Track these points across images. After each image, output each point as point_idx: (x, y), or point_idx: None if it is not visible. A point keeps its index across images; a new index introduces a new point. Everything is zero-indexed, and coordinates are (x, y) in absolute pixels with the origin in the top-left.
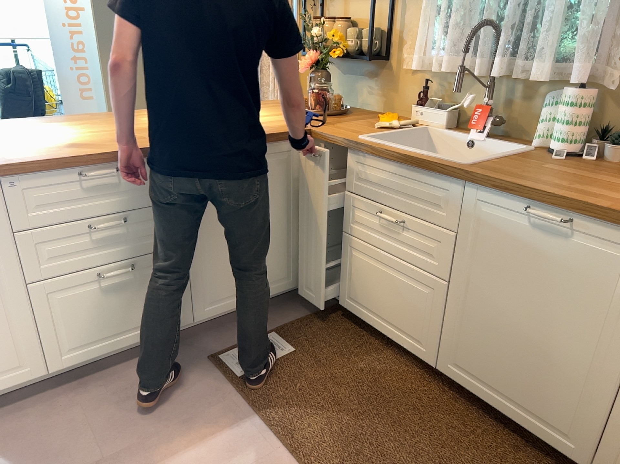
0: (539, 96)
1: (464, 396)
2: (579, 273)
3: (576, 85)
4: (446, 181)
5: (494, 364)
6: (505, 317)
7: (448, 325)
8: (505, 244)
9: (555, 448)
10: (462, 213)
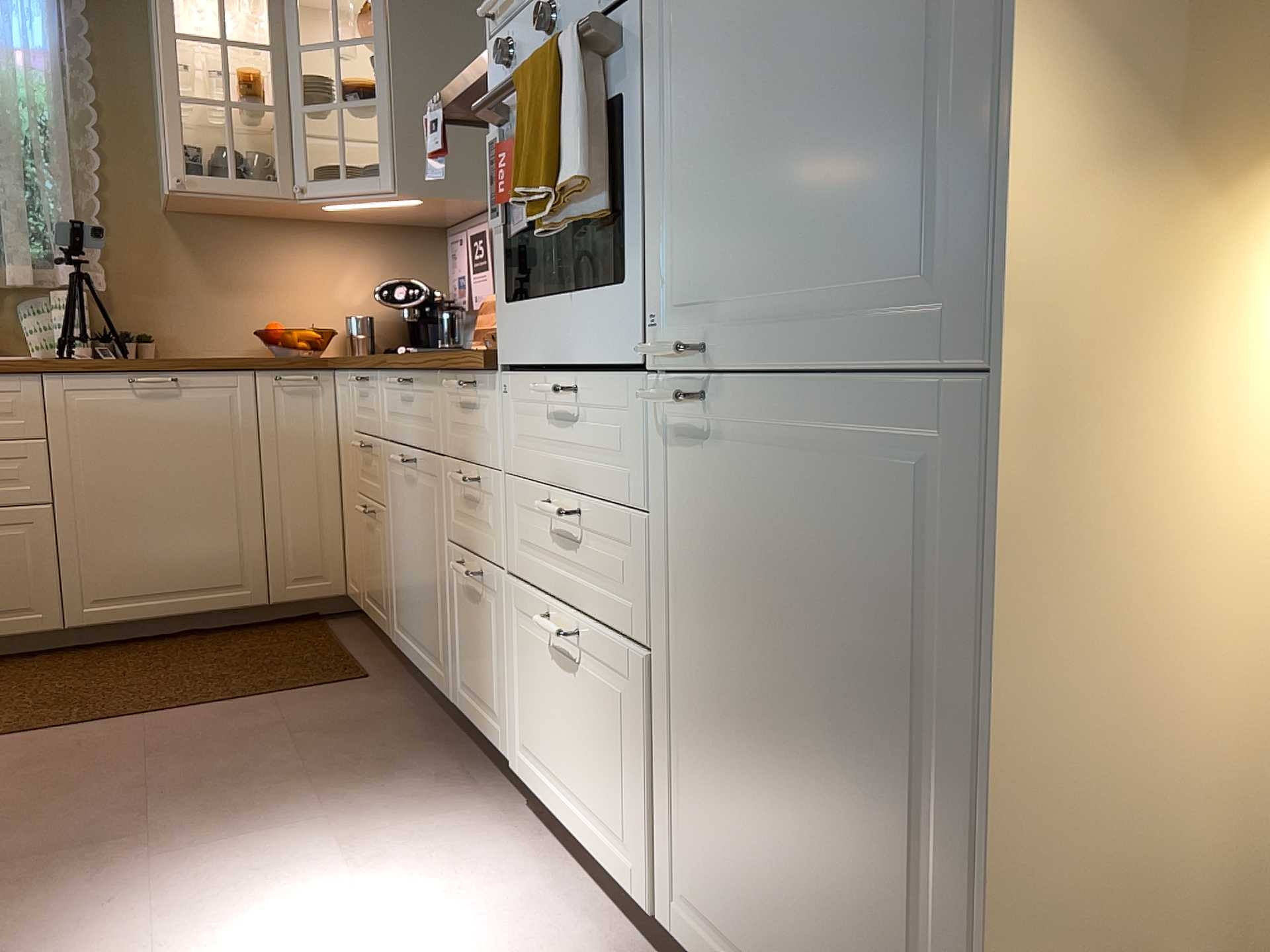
0: (11, 307)
1: (111, 646)
2: (198, 423)
3: (54, 292)
4: (14, 381)
5: (145, 565)
6: (141, 504)
7: (70, 557)
8: (115, 426)
9: (234, 608)
10: (47, 413)
